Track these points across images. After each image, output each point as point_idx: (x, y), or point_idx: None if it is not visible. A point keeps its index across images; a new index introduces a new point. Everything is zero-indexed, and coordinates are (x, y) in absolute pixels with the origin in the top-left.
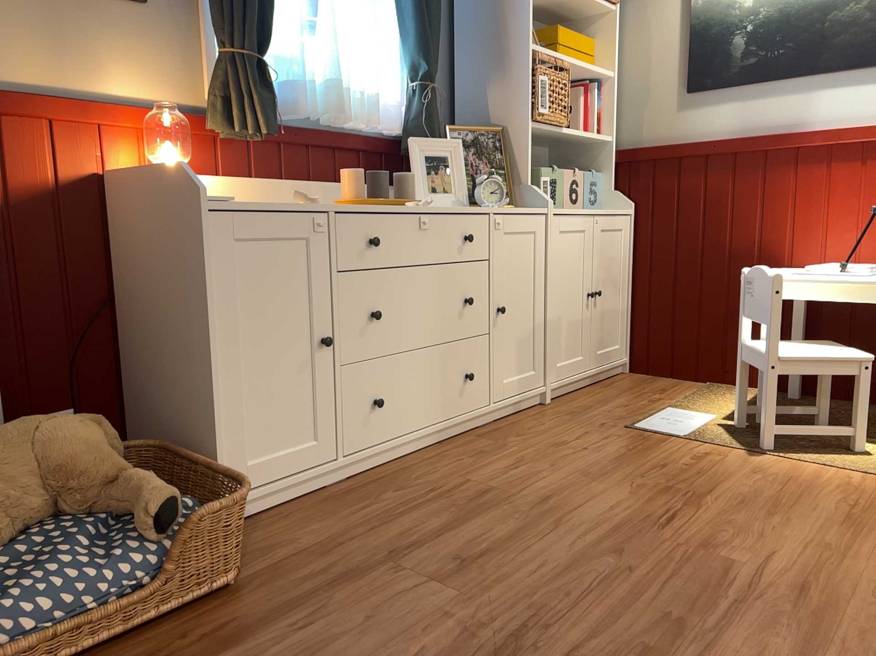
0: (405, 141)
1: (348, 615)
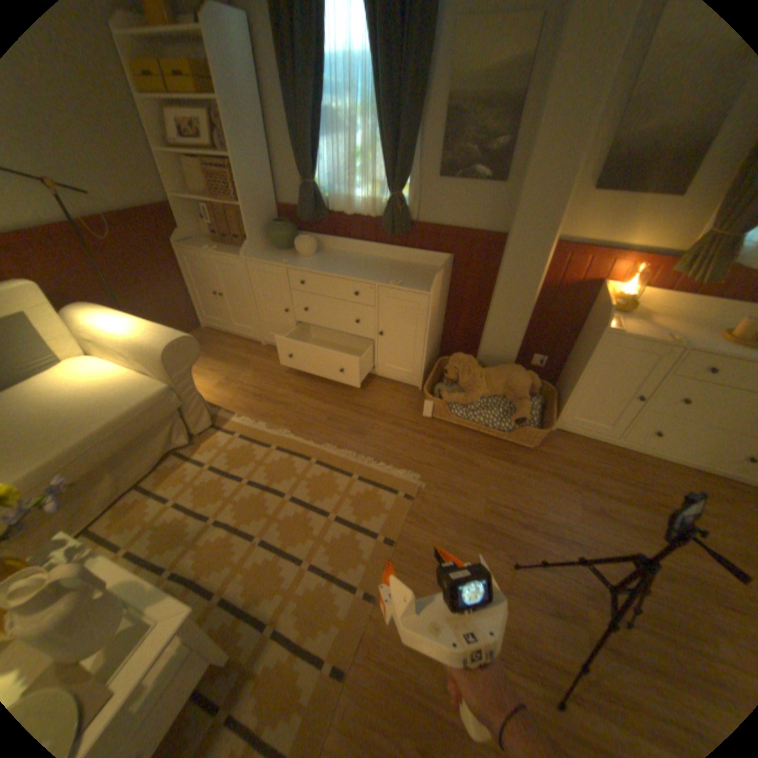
0: None
1: (546, 487)
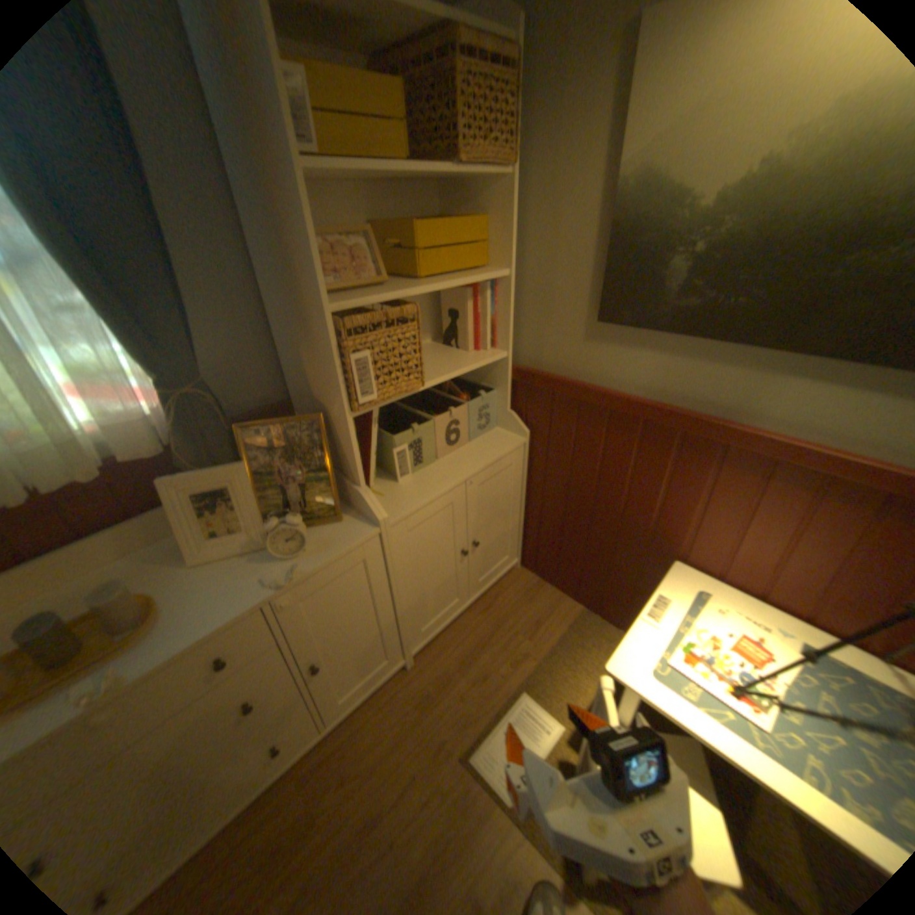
0: (176, 457)
1: None
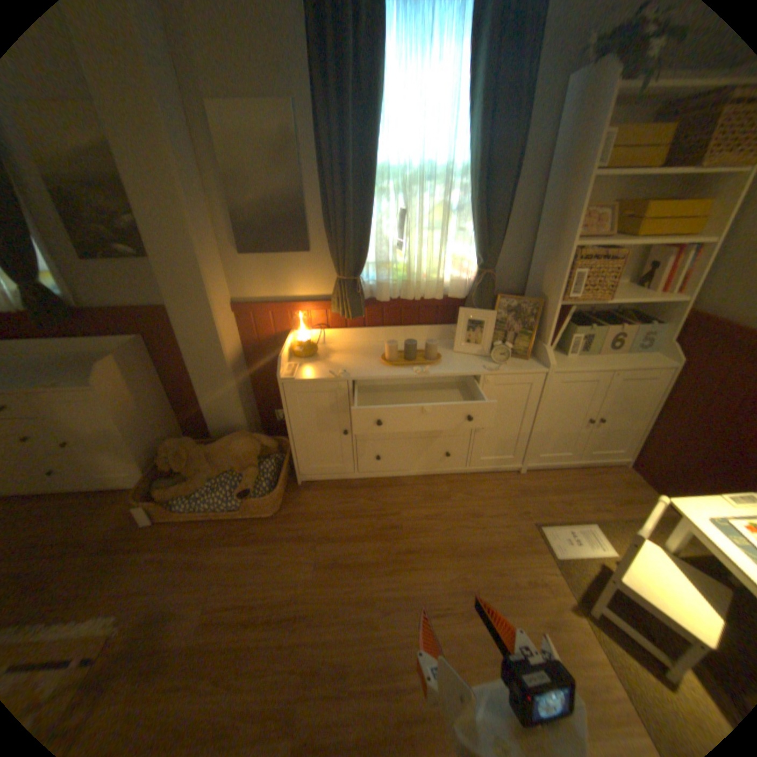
0: (466, 303)
1: (279, 558)
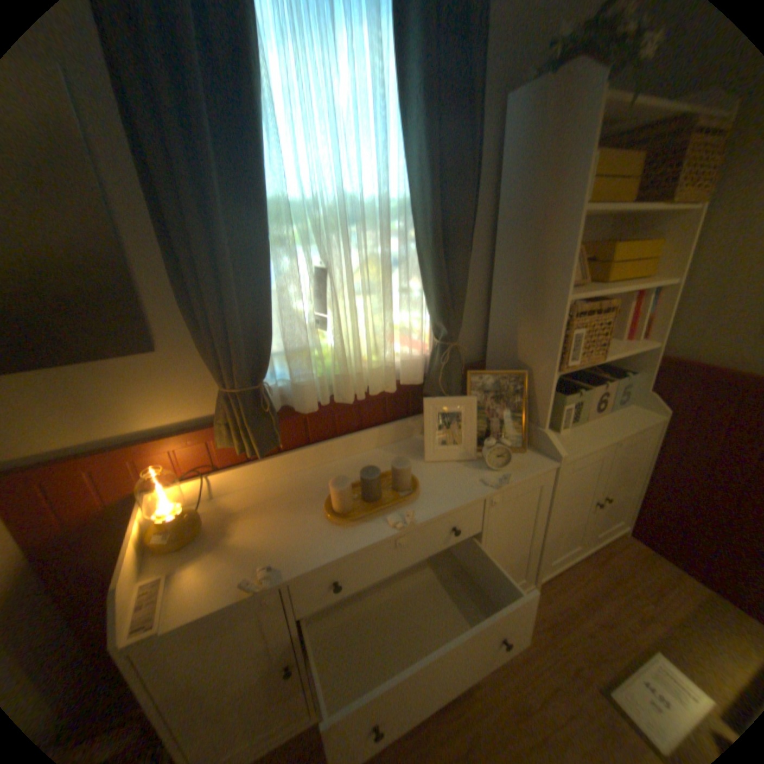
0: (427, 387)
1: None
